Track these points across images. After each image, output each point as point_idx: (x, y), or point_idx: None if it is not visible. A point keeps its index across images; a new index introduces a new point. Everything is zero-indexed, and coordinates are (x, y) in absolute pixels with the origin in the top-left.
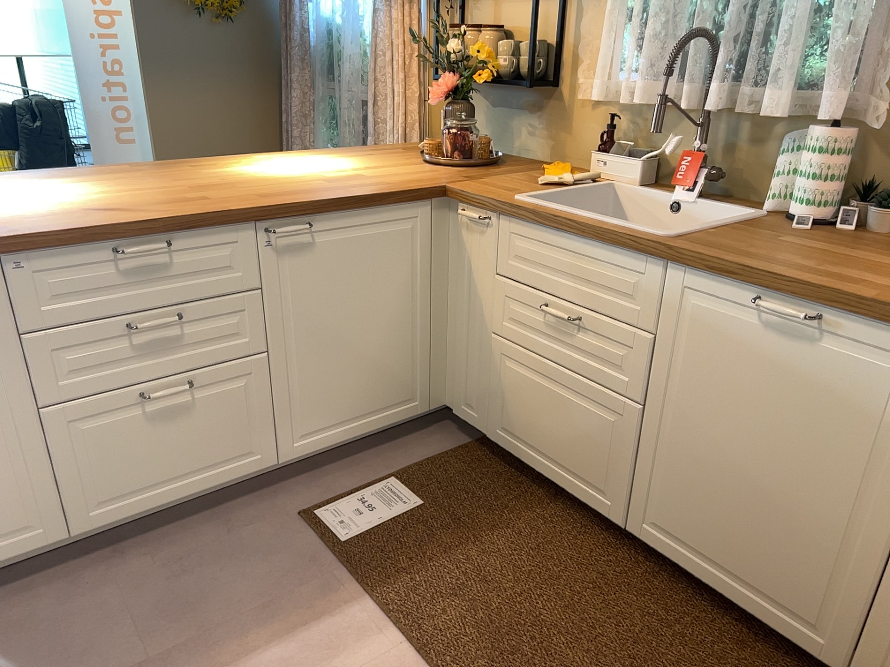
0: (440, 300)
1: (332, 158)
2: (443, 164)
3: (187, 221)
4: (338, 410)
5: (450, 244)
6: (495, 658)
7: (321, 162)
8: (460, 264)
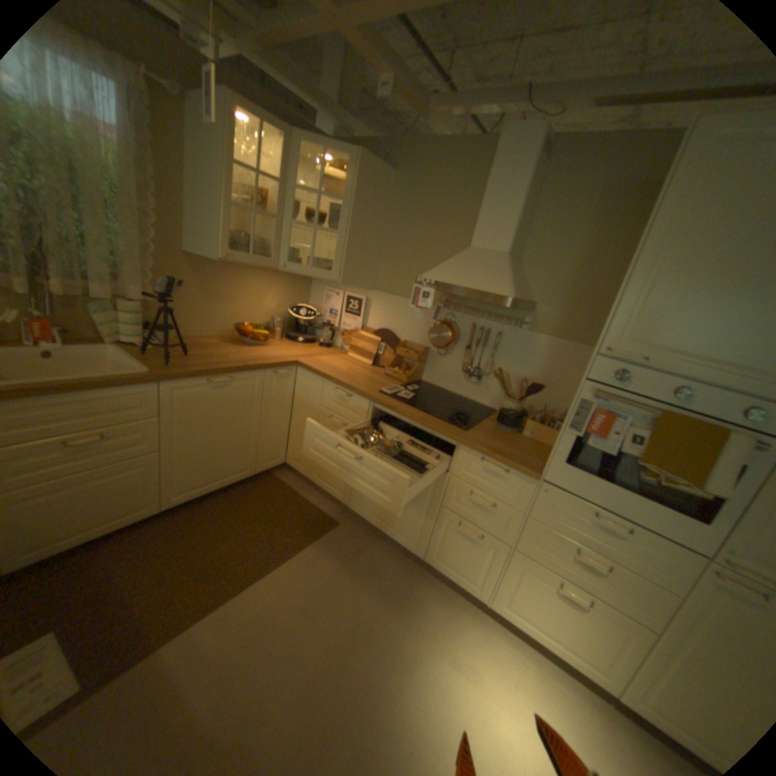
0: None
1: None
2: None
3: None
4: None
5: None
6: (220, 579)
7: None
8: None
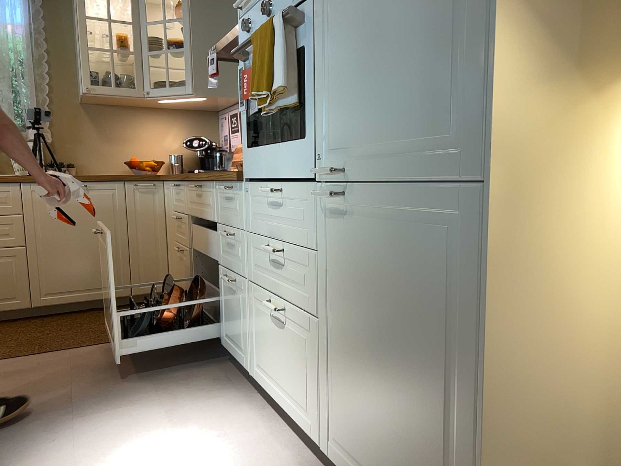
0: None
1: None
2: None
3: None
4: None
5: None
6: (37, 347)
7: None
8: None
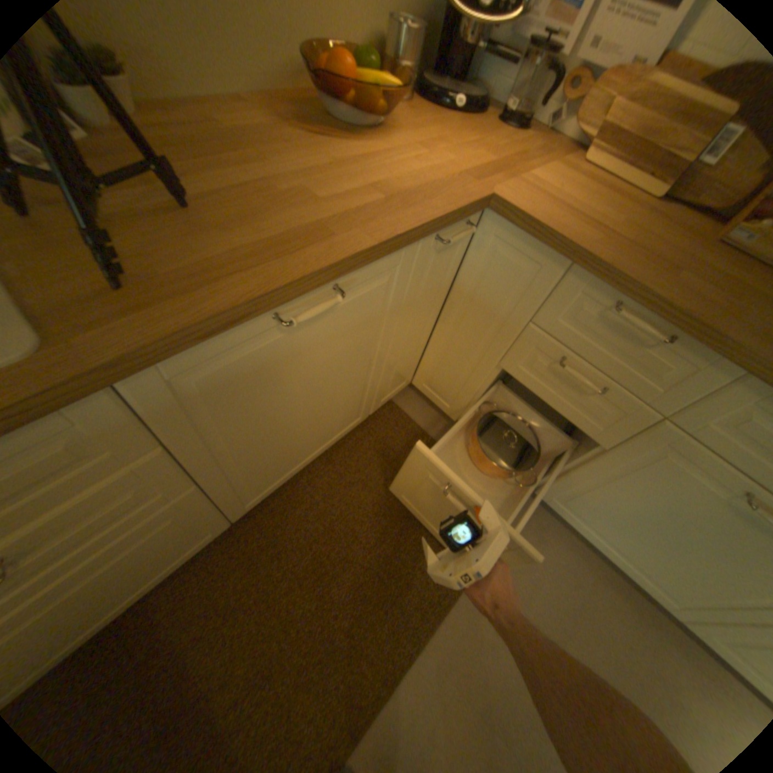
0: None
1: None
2: None
3: None
4: None
5: None
6: (358, 656)
7: None
8: None
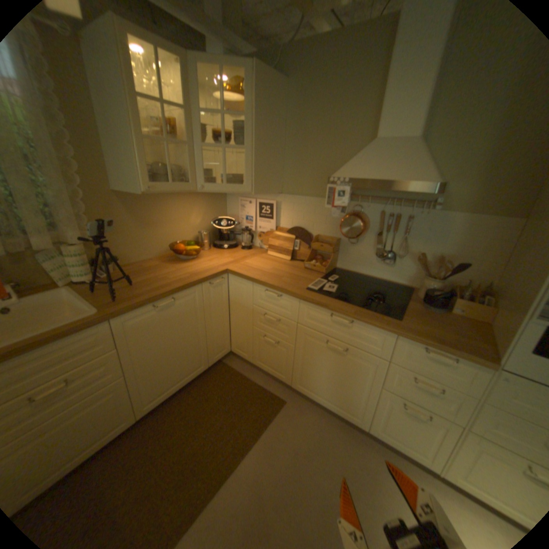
0: None
1: None
2: None
3: None
4: None
5: None
6: (195, 480)
7: None
8: None
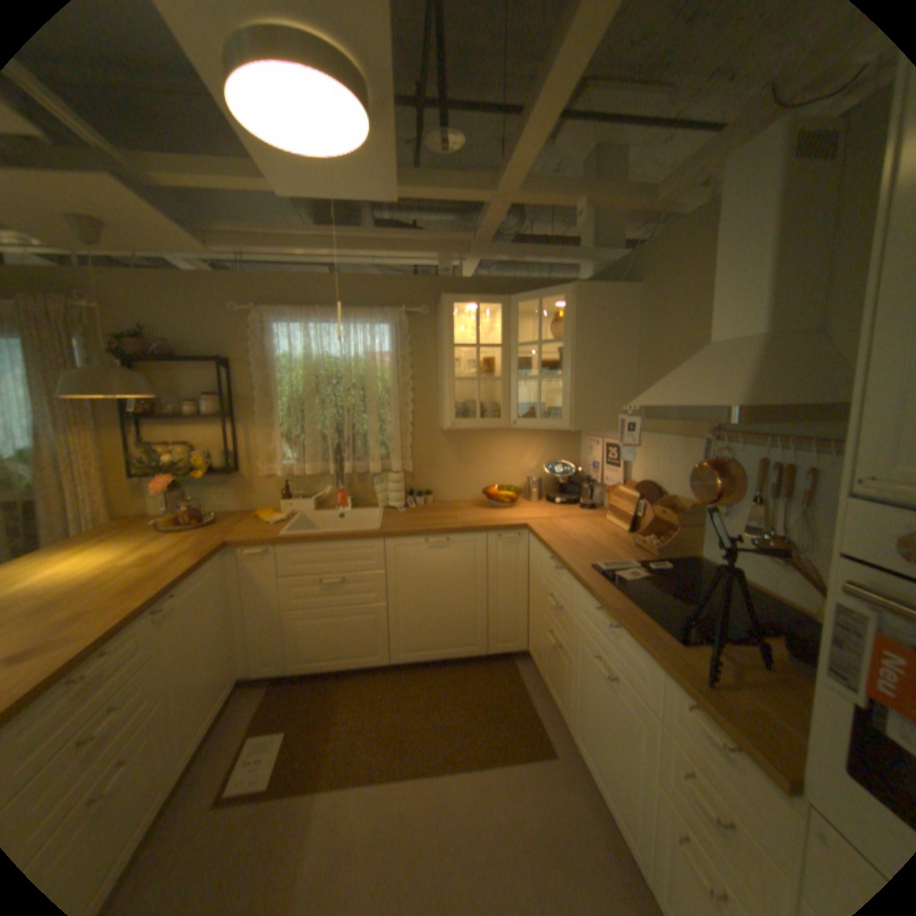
0: (228, 610)
1: (81, 551)
2: (185, 529)
3: (115, 628)
4: (196, 719)
5: (230, 574)
6: (398, 752)
7: (84, 557)
8: (243, 583)
